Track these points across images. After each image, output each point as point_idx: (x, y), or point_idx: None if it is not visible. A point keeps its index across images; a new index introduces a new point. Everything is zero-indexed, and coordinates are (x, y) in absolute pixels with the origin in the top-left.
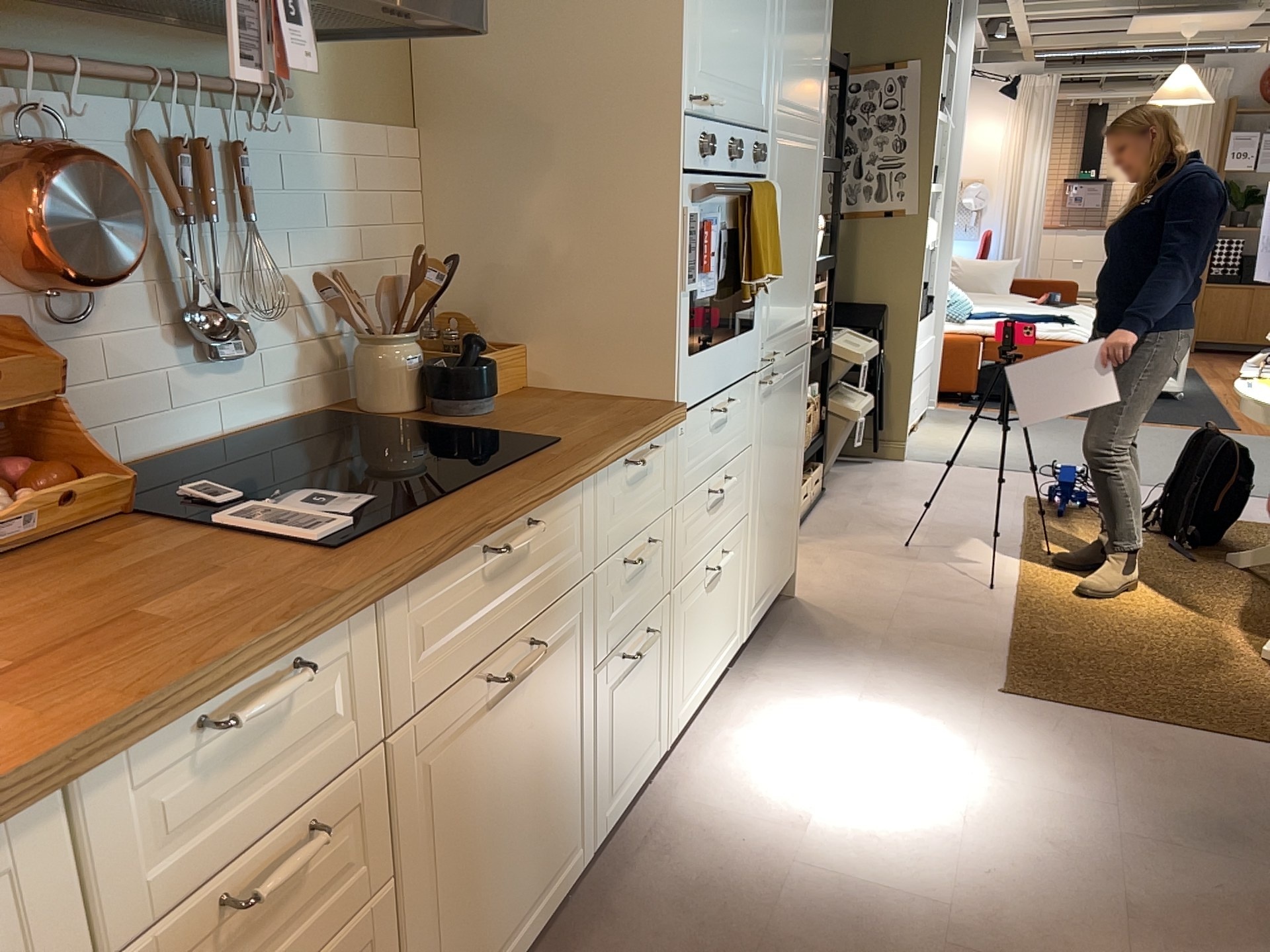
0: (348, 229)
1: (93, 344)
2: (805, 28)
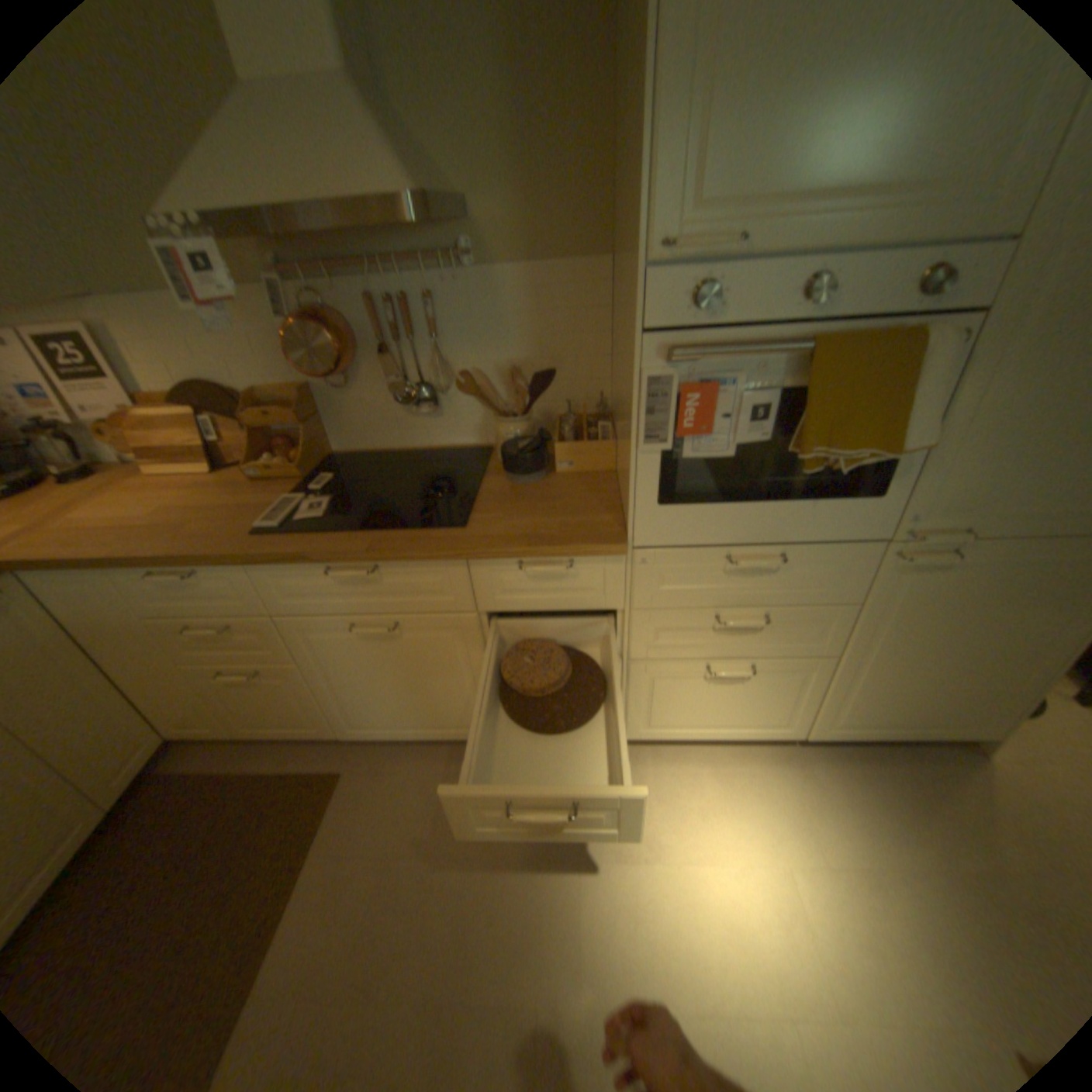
0: (525, 336)
1: (354, 395)
2: None
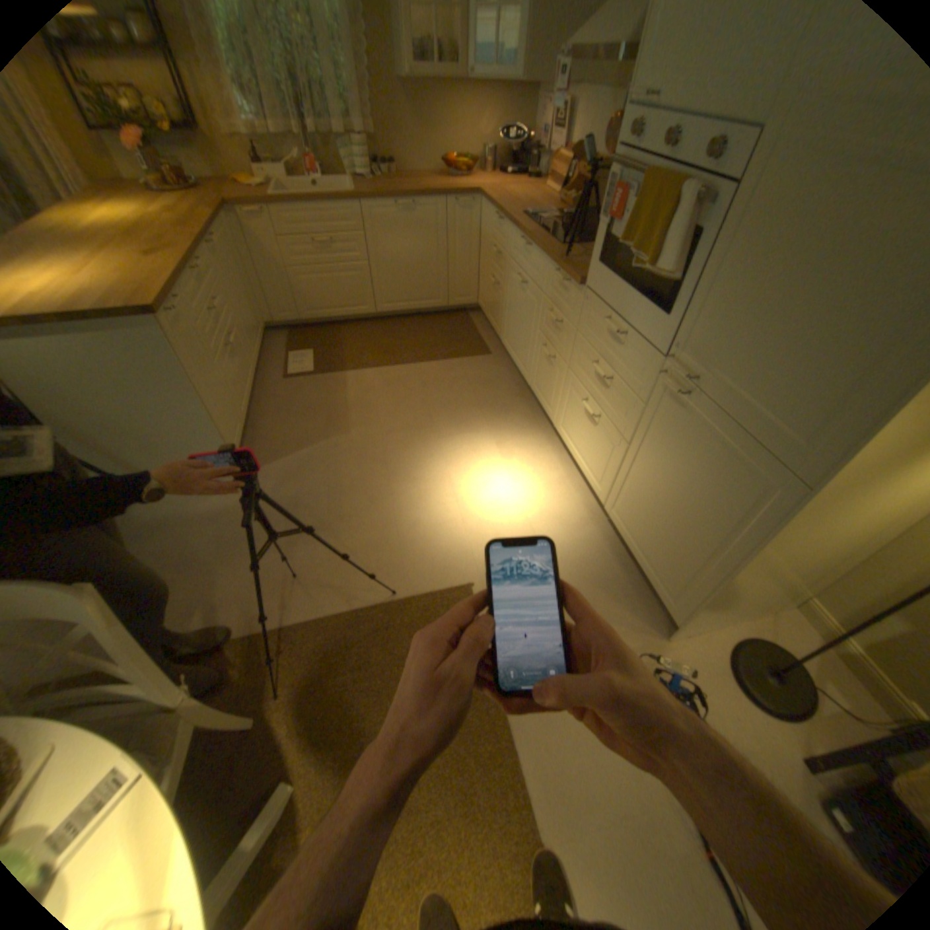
0: None
1: None
2: None
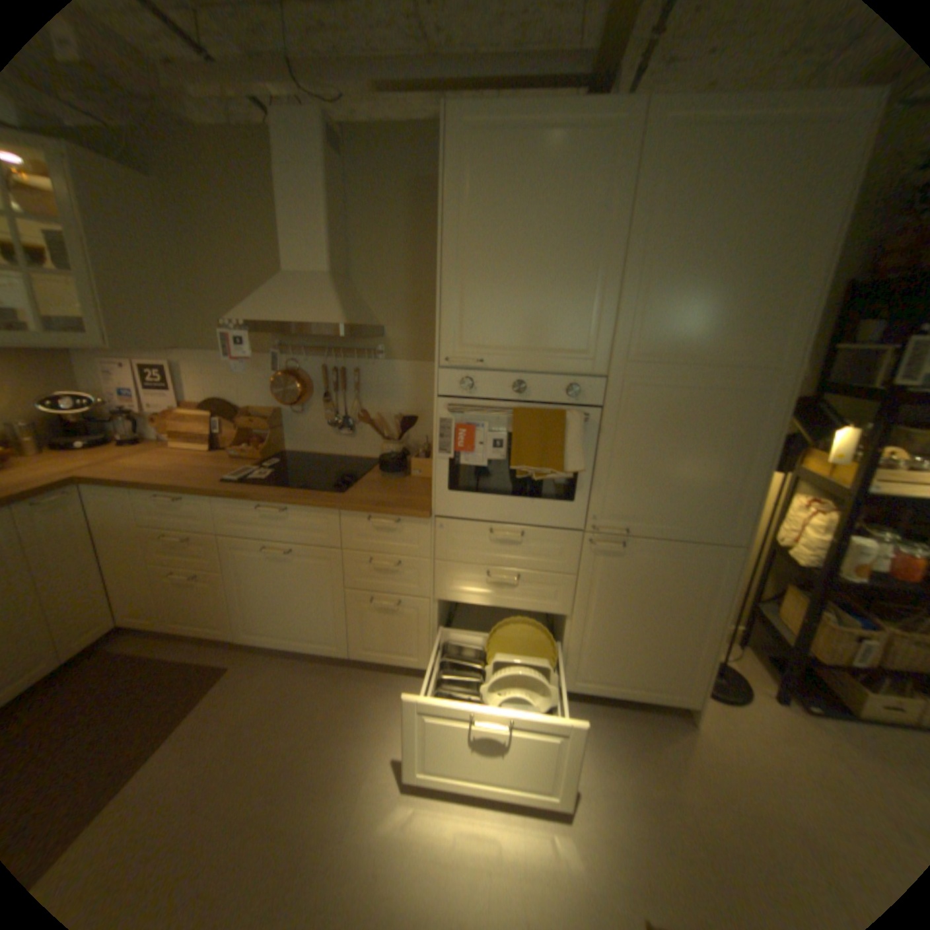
0: (409, 399)
1: (307, 420)
2: (710, 291)
